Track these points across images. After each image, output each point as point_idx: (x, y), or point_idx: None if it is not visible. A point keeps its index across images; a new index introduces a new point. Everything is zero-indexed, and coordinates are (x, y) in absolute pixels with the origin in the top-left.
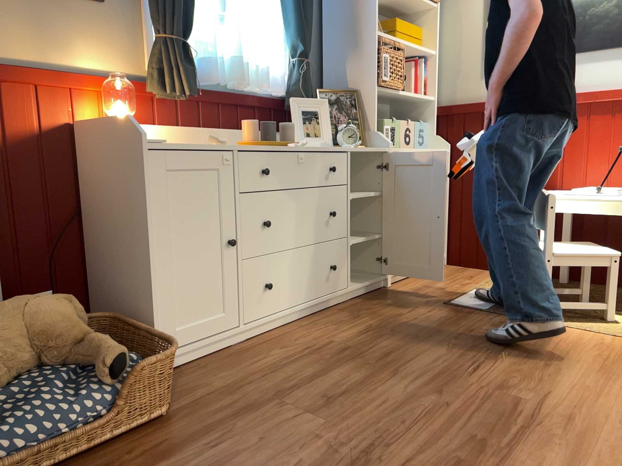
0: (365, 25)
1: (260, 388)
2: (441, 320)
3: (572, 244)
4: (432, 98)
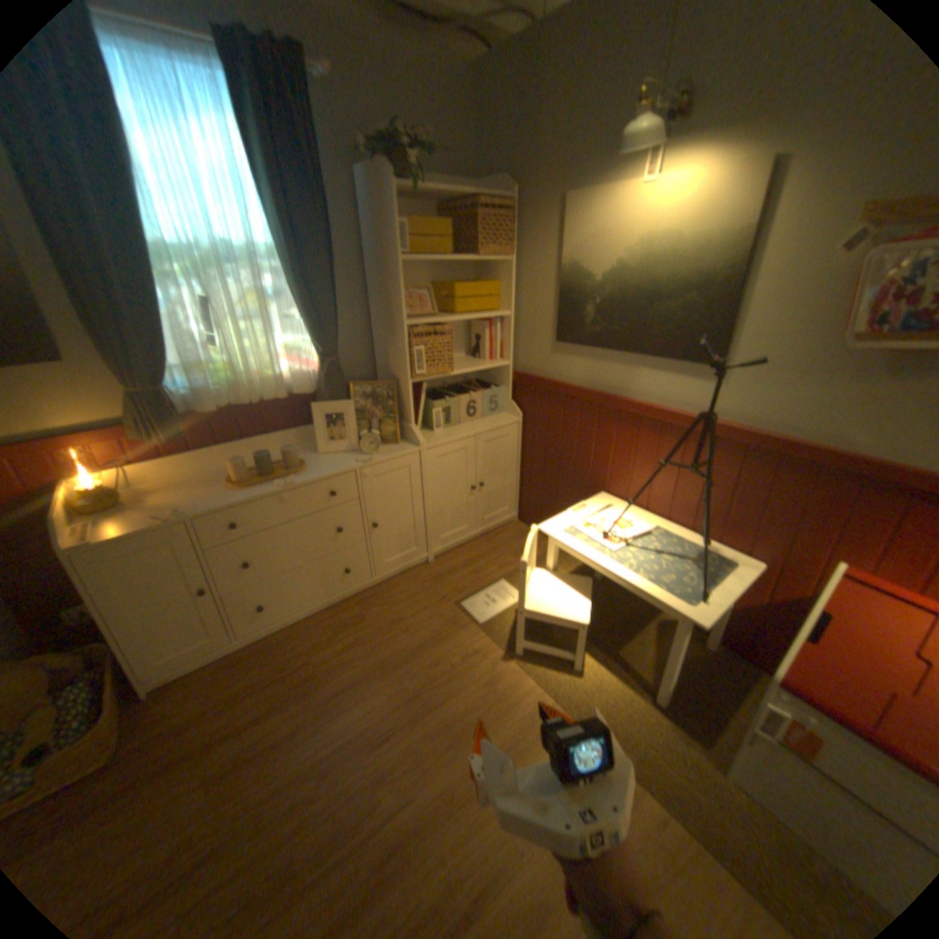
0: (396, 314)
1: (201, 734)
2: (426, 640)
3: (566, 588)
4: (505, 365)
